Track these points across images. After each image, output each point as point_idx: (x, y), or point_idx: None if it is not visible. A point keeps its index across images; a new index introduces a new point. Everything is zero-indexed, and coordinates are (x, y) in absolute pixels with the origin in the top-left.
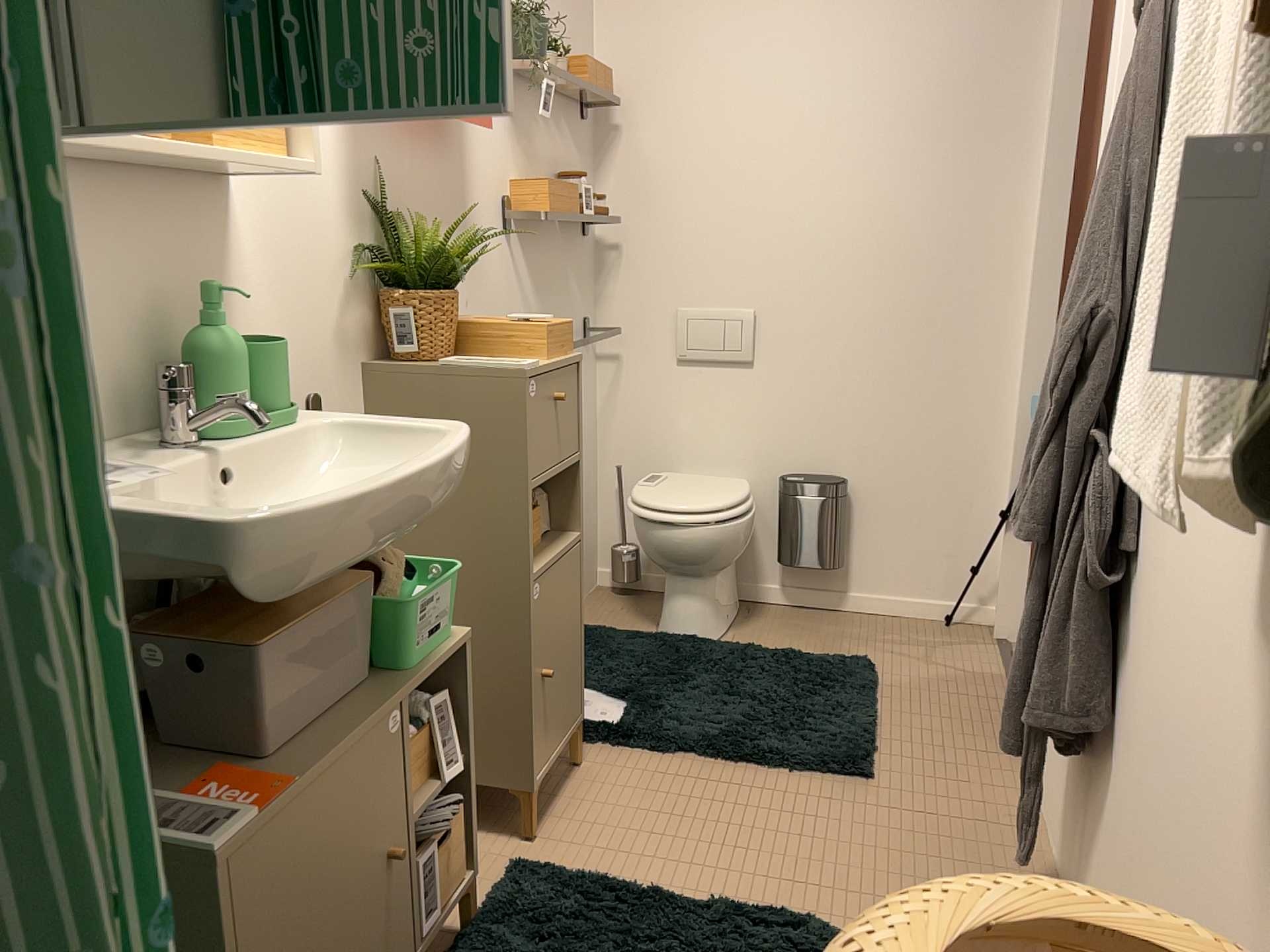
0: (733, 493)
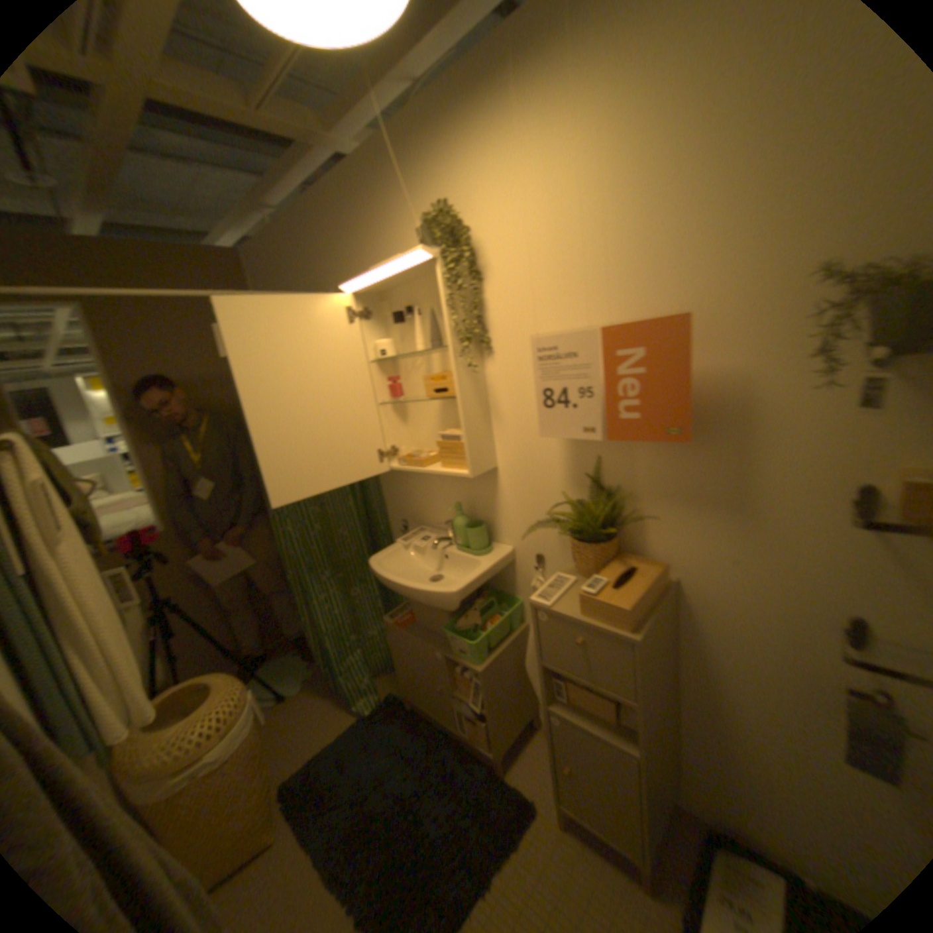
0: None
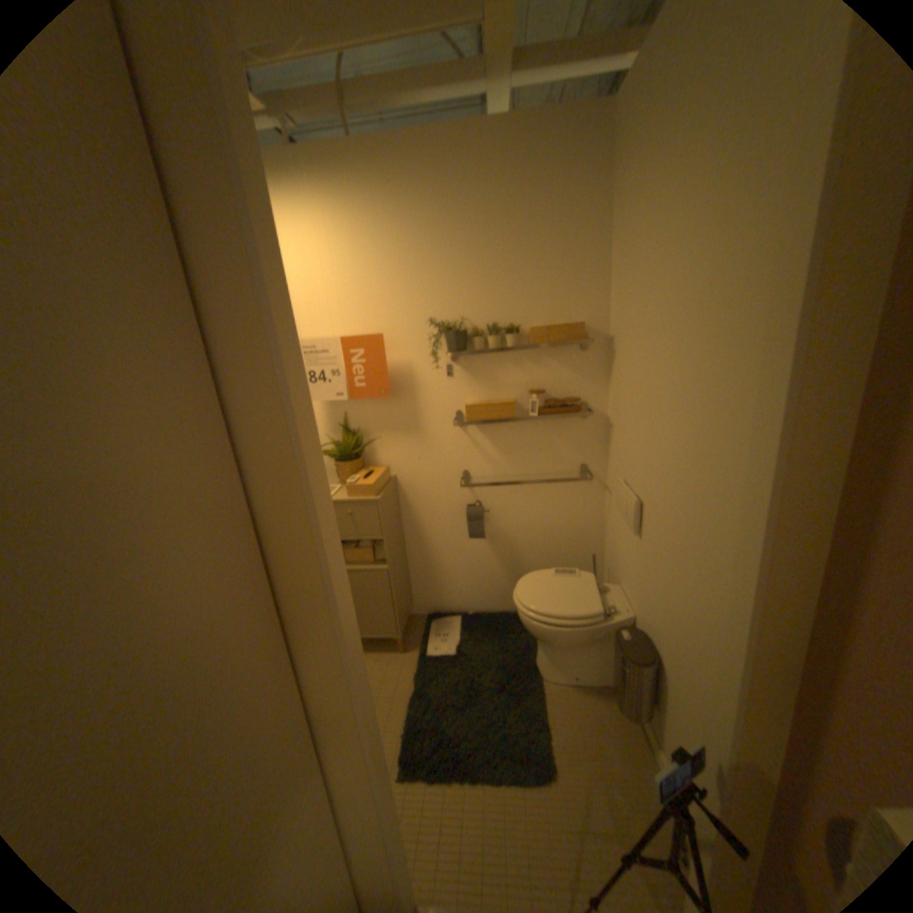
0: (564, 608)
